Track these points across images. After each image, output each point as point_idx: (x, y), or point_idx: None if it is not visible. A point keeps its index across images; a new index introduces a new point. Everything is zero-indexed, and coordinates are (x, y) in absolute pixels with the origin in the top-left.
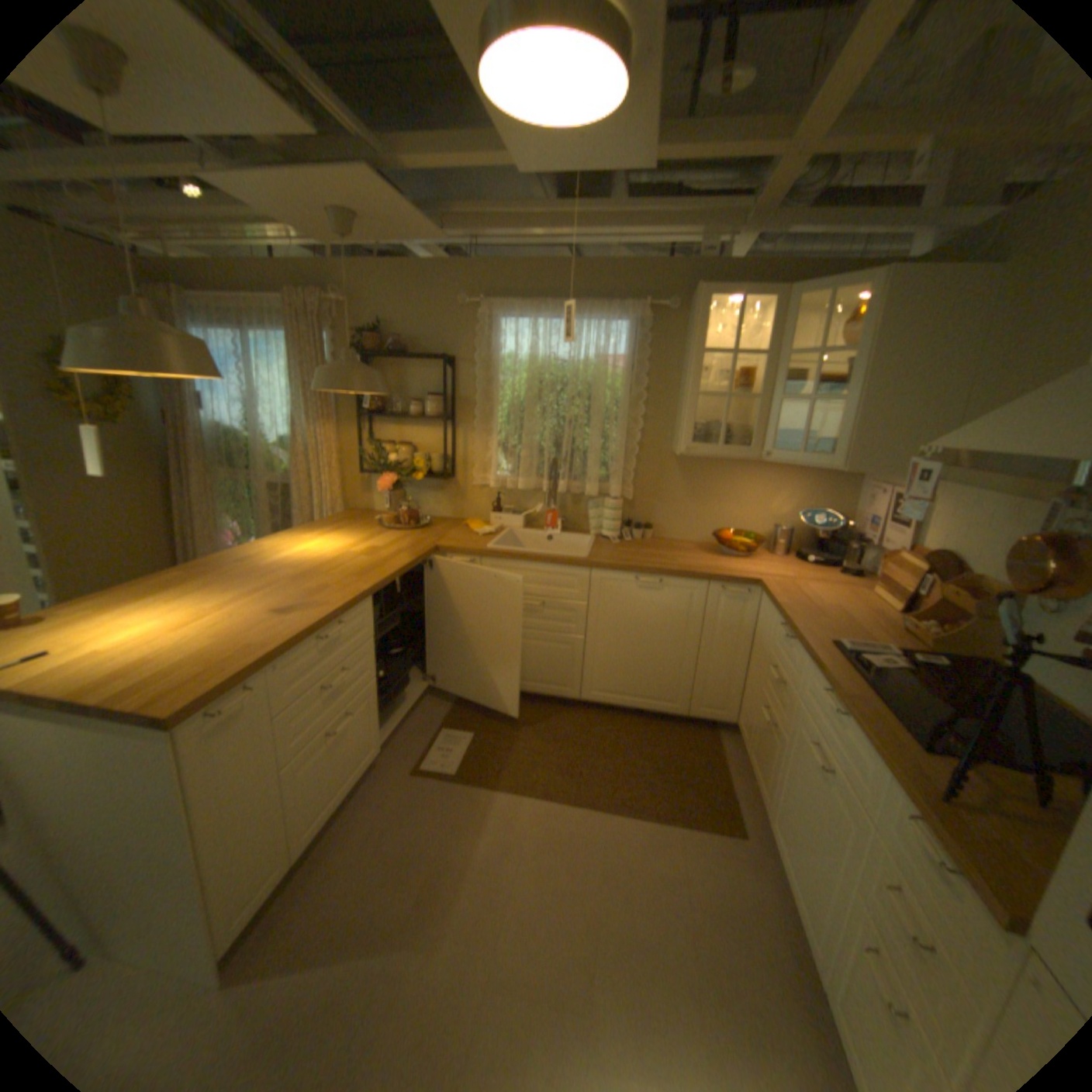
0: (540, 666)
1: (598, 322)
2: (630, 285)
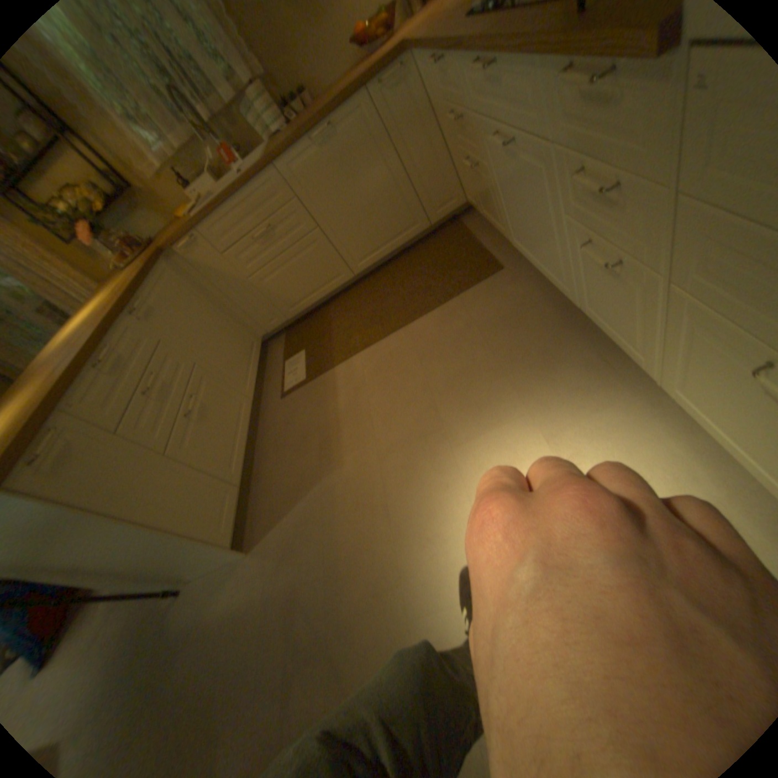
0: (312, 274)
1: None
2: None
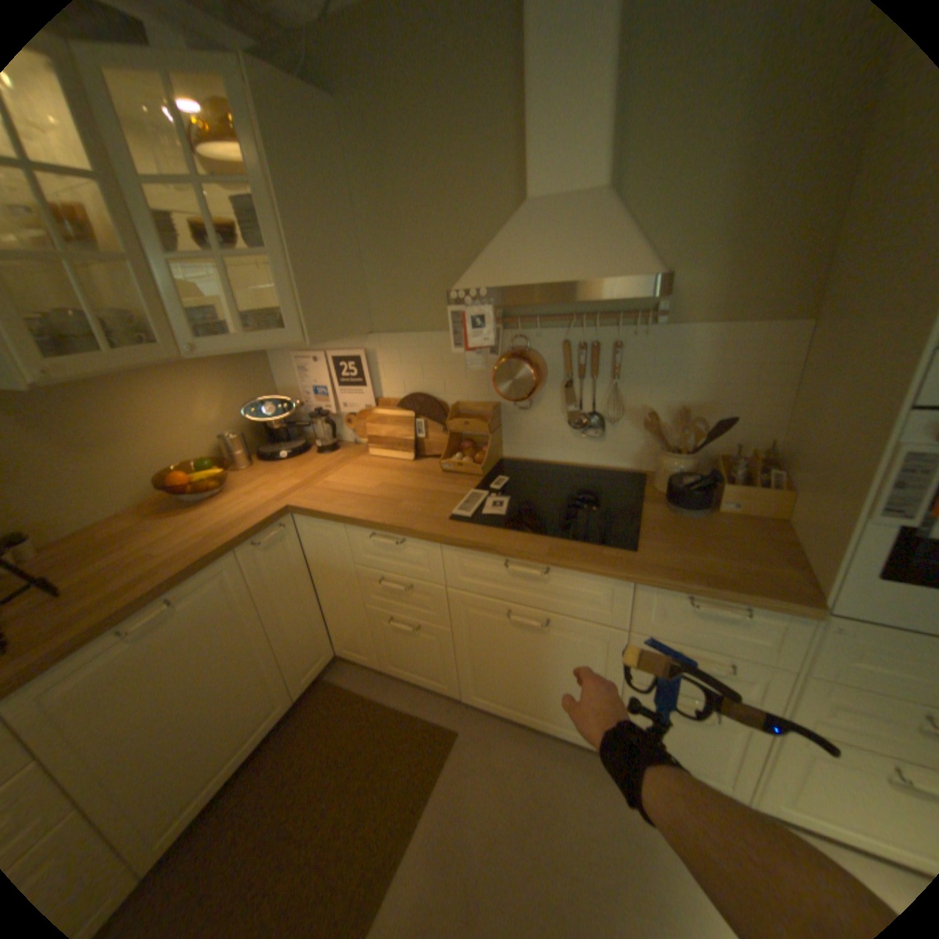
0: None
1: None
2: None
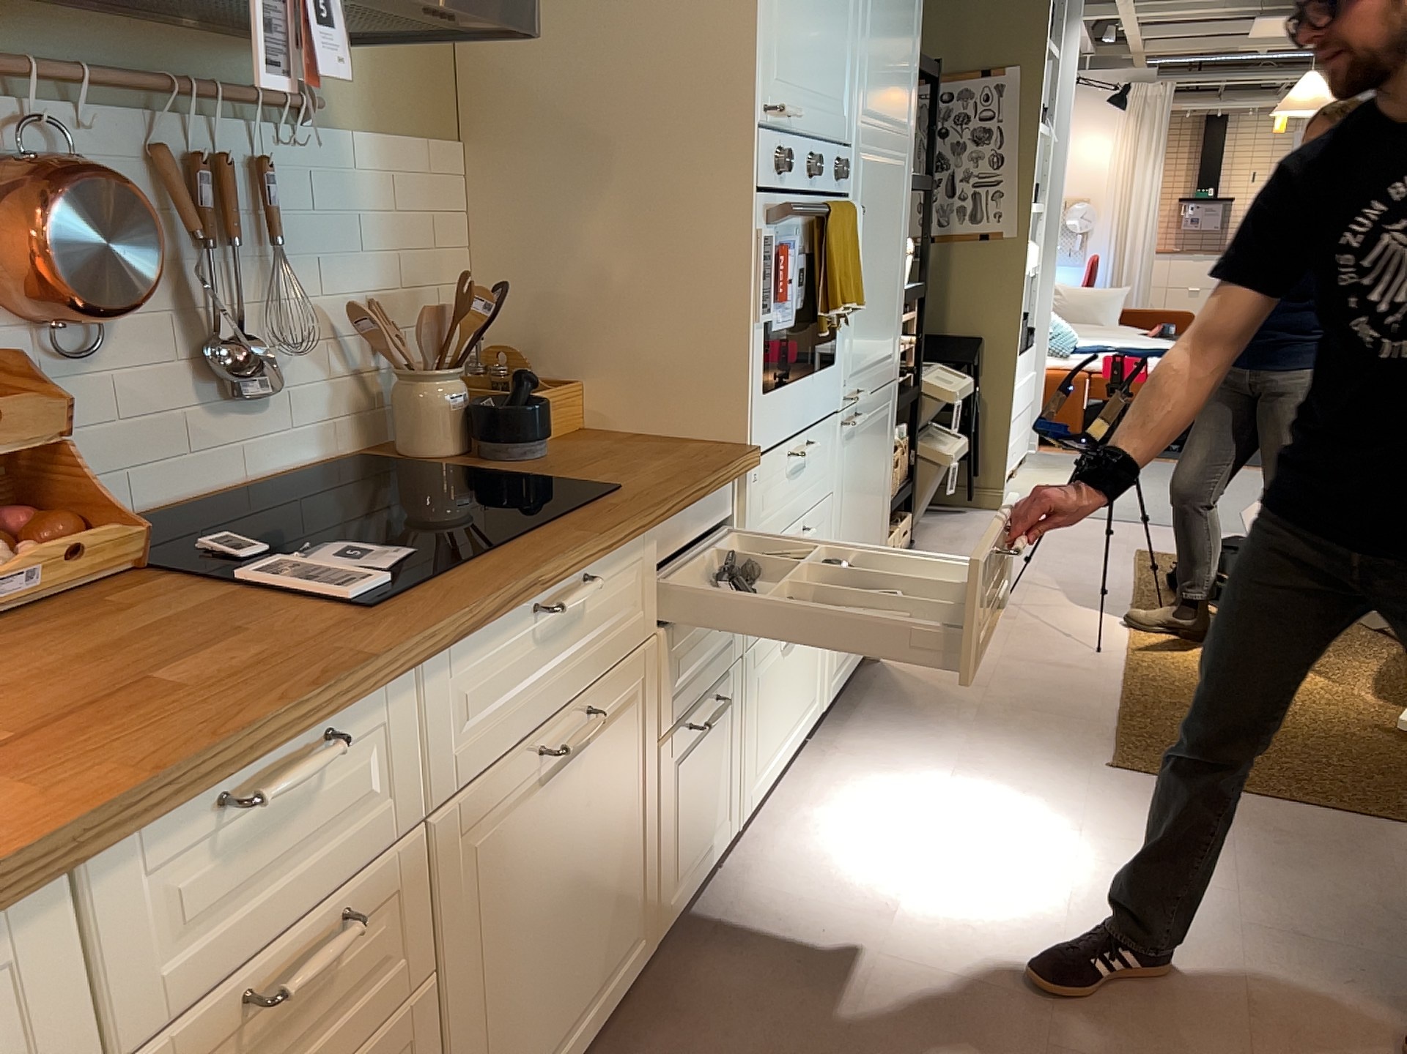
0: None
1: None
2: None
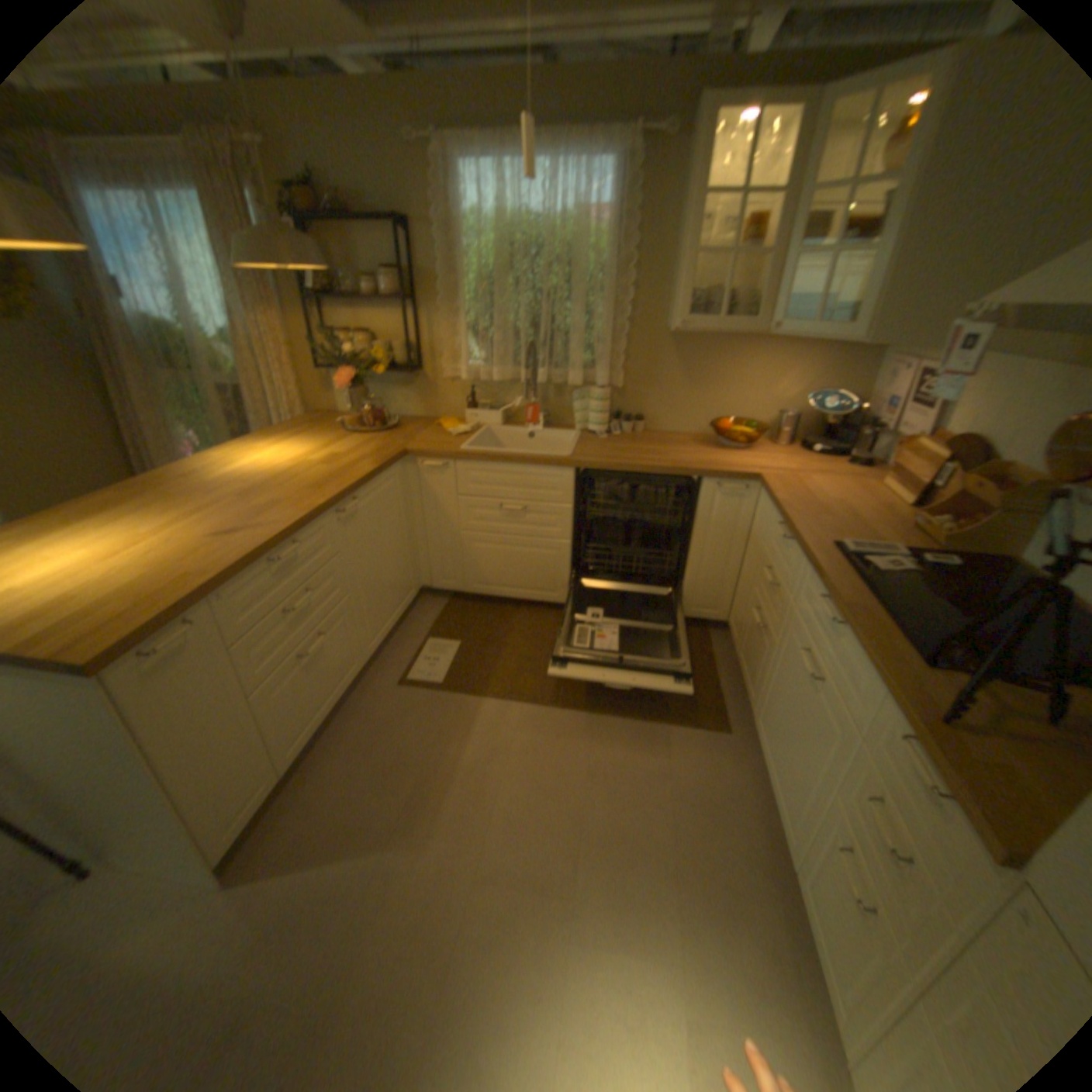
0: (526, 572)
1: (578, 157)
2: (617, 100)
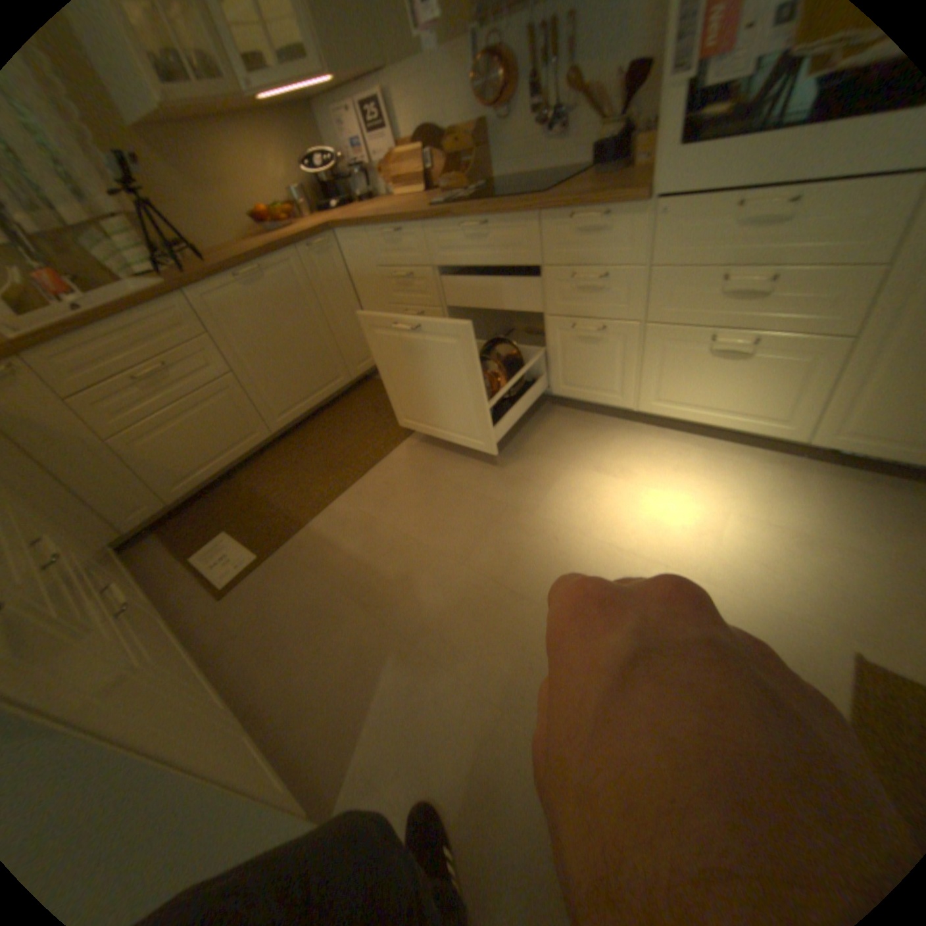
0: (213, 433)
1: None
2: None
